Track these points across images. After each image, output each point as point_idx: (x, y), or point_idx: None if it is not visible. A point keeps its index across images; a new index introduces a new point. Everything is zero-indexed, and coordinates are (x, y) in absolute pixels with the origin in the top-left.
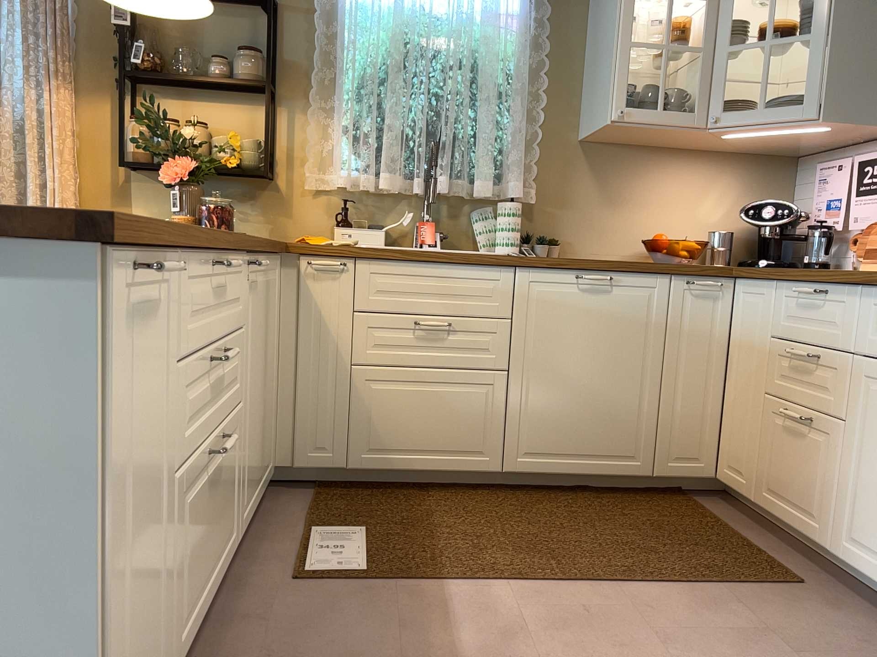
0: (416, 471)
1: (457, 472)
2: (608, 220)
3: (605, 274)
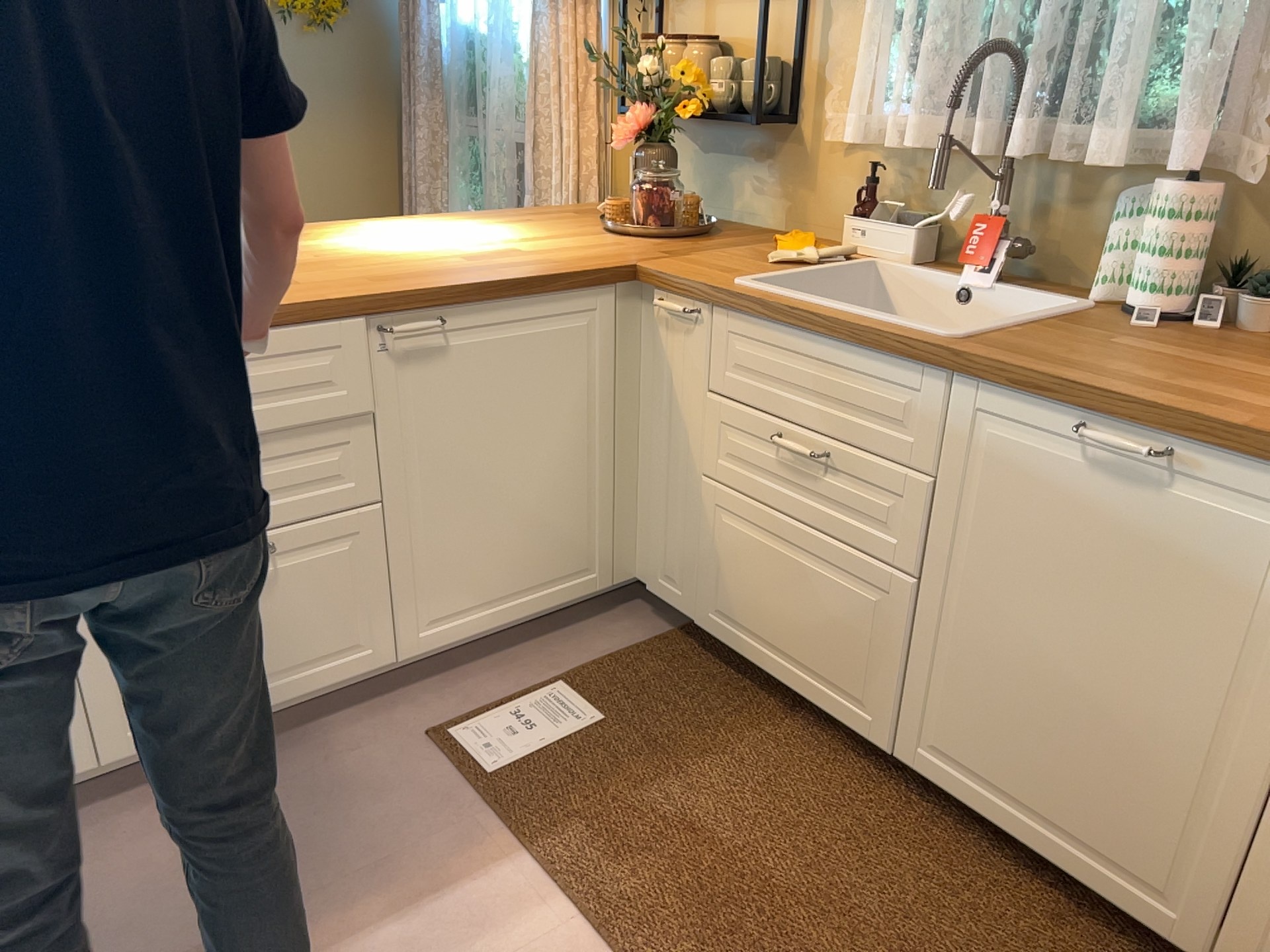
0: (772, 675)
1: (824, 709)
2: None
3: (1155, 440)
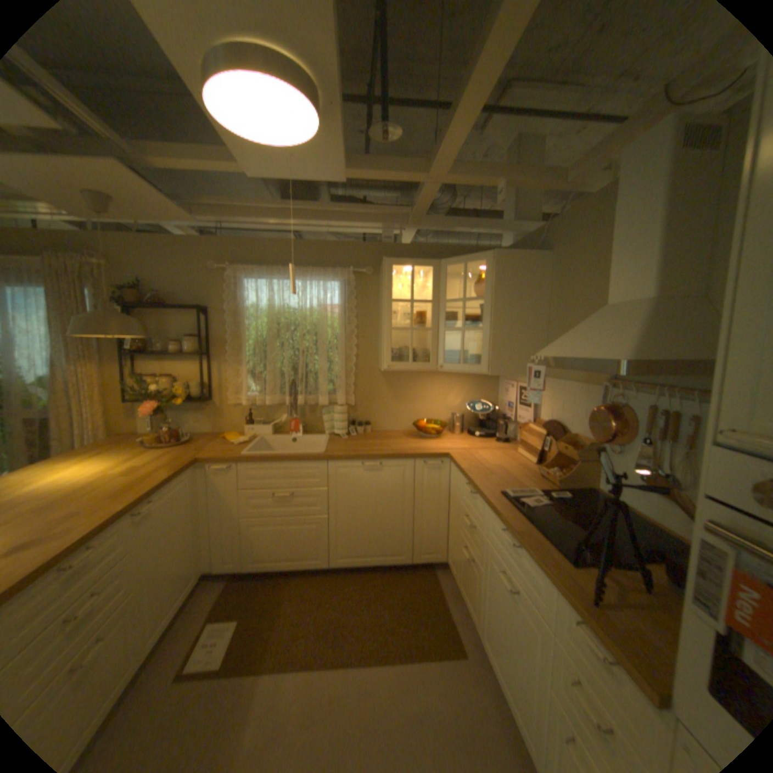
0: (280, 570)
1: (303, 569)
2: (397, 409)
3: (377, 461)
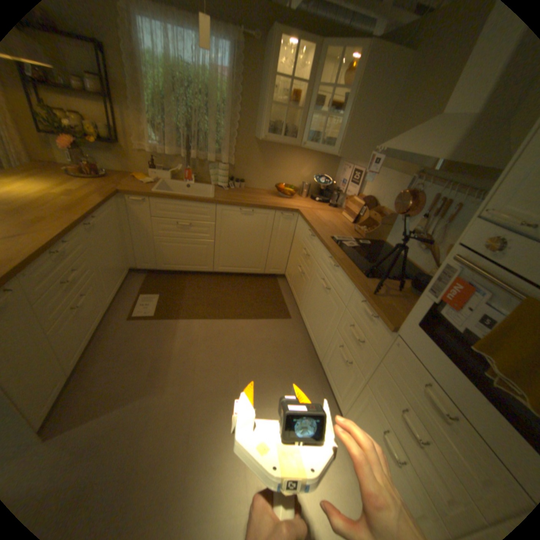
0: (182, 270)
1: (197, 271)
2: (264, 173)
3: (250, 209)
